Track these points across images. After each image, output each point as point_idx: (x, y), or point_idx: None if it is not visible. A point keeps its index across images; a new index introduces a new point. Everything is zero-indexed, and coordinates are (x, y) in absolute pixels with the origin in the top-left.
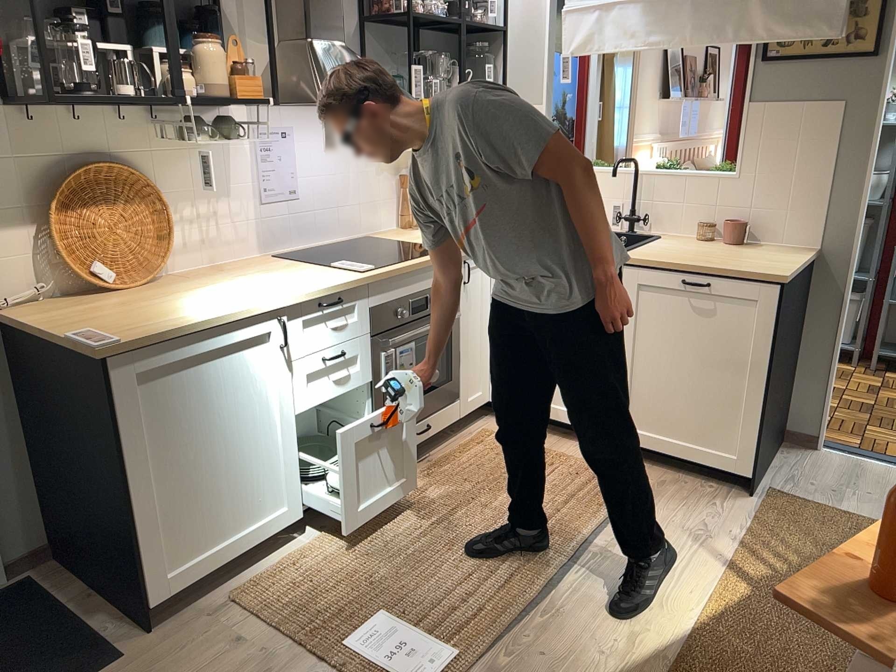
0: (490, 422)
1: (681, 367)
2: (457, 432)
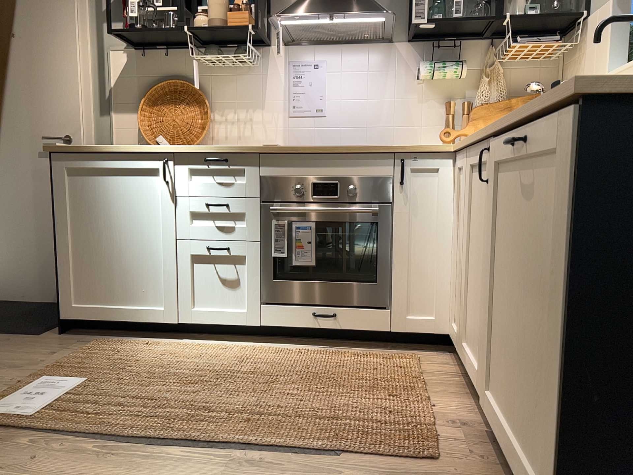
0: (440, 356)
1: (521, 298)
2: (397, 348)
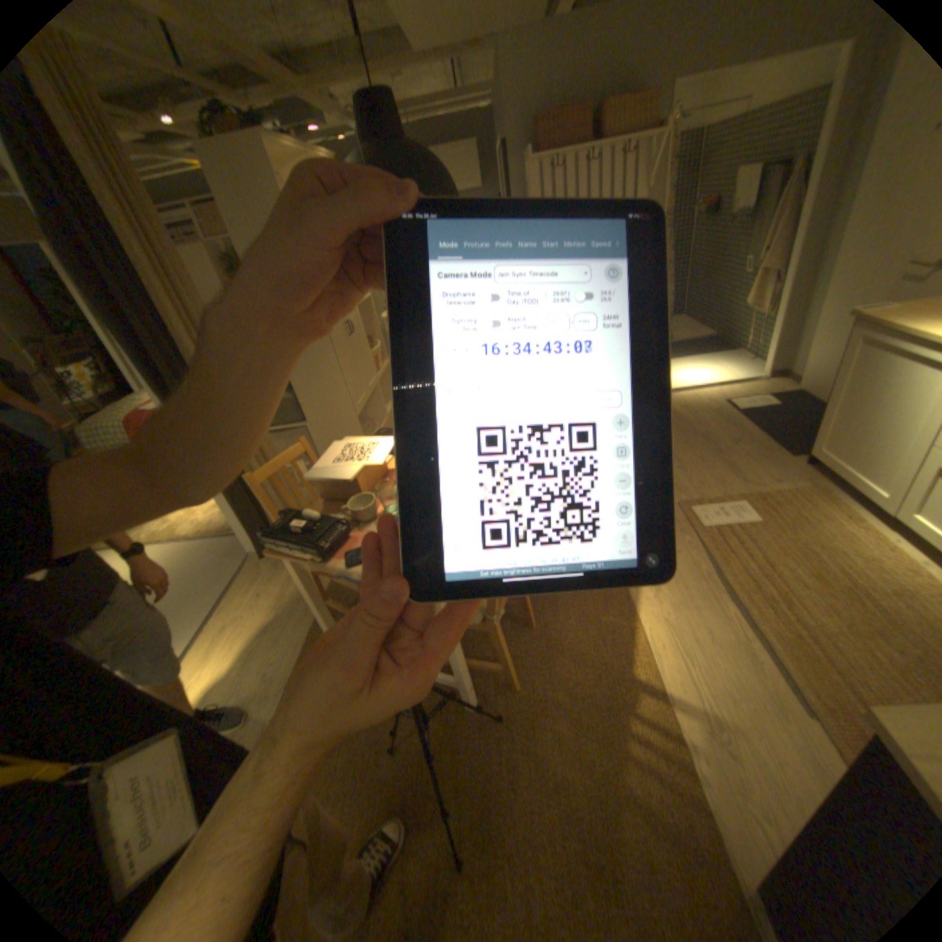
0: None
1: None
2: None
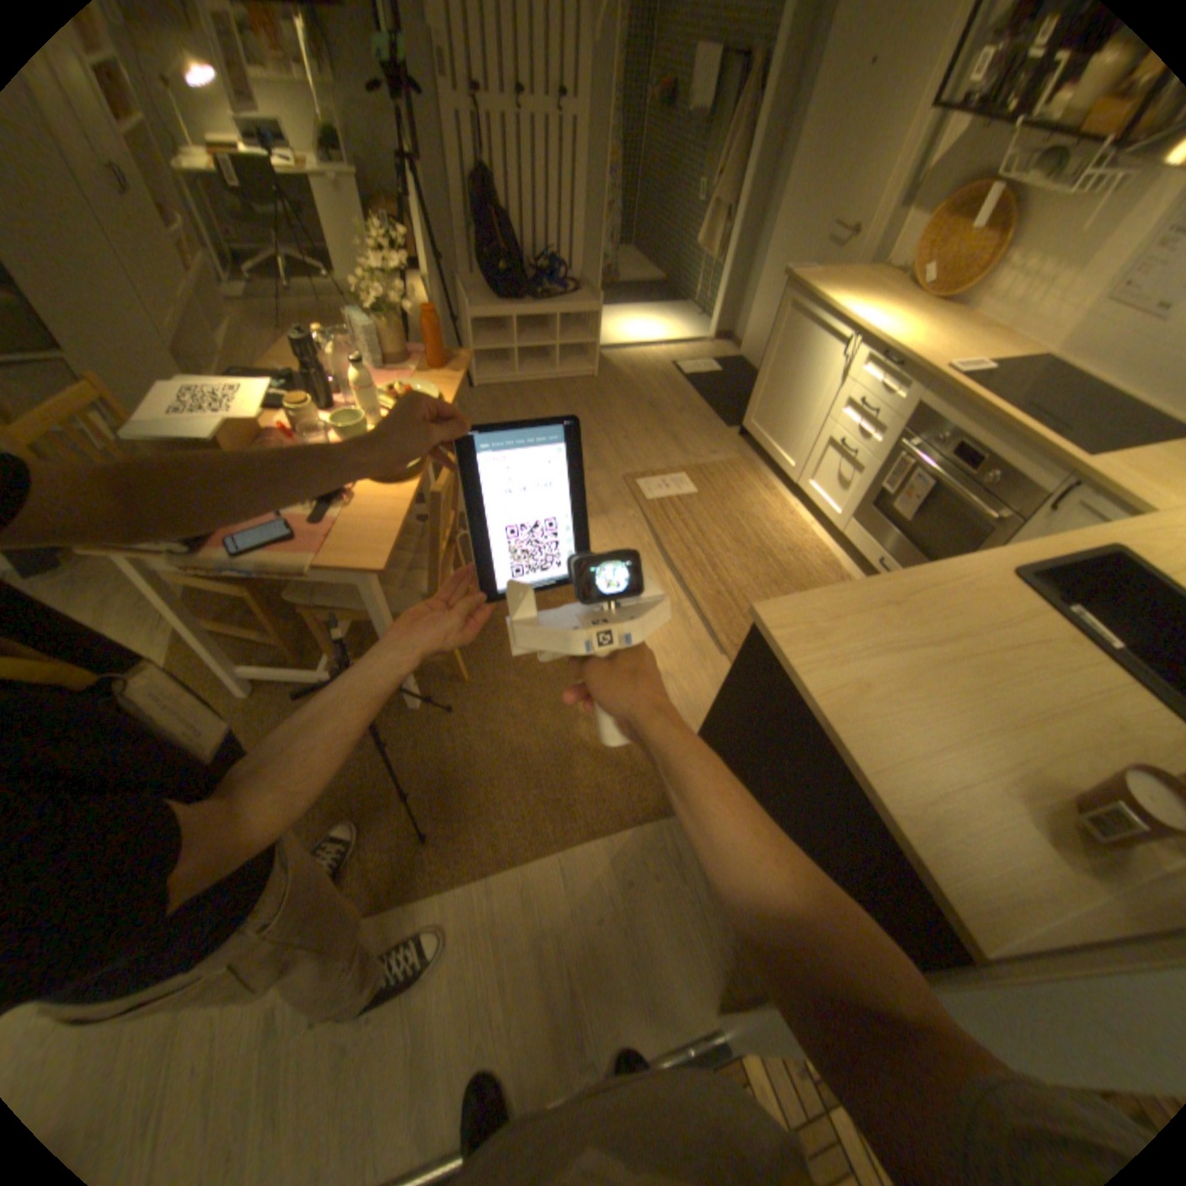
0: None
1: None
2: None
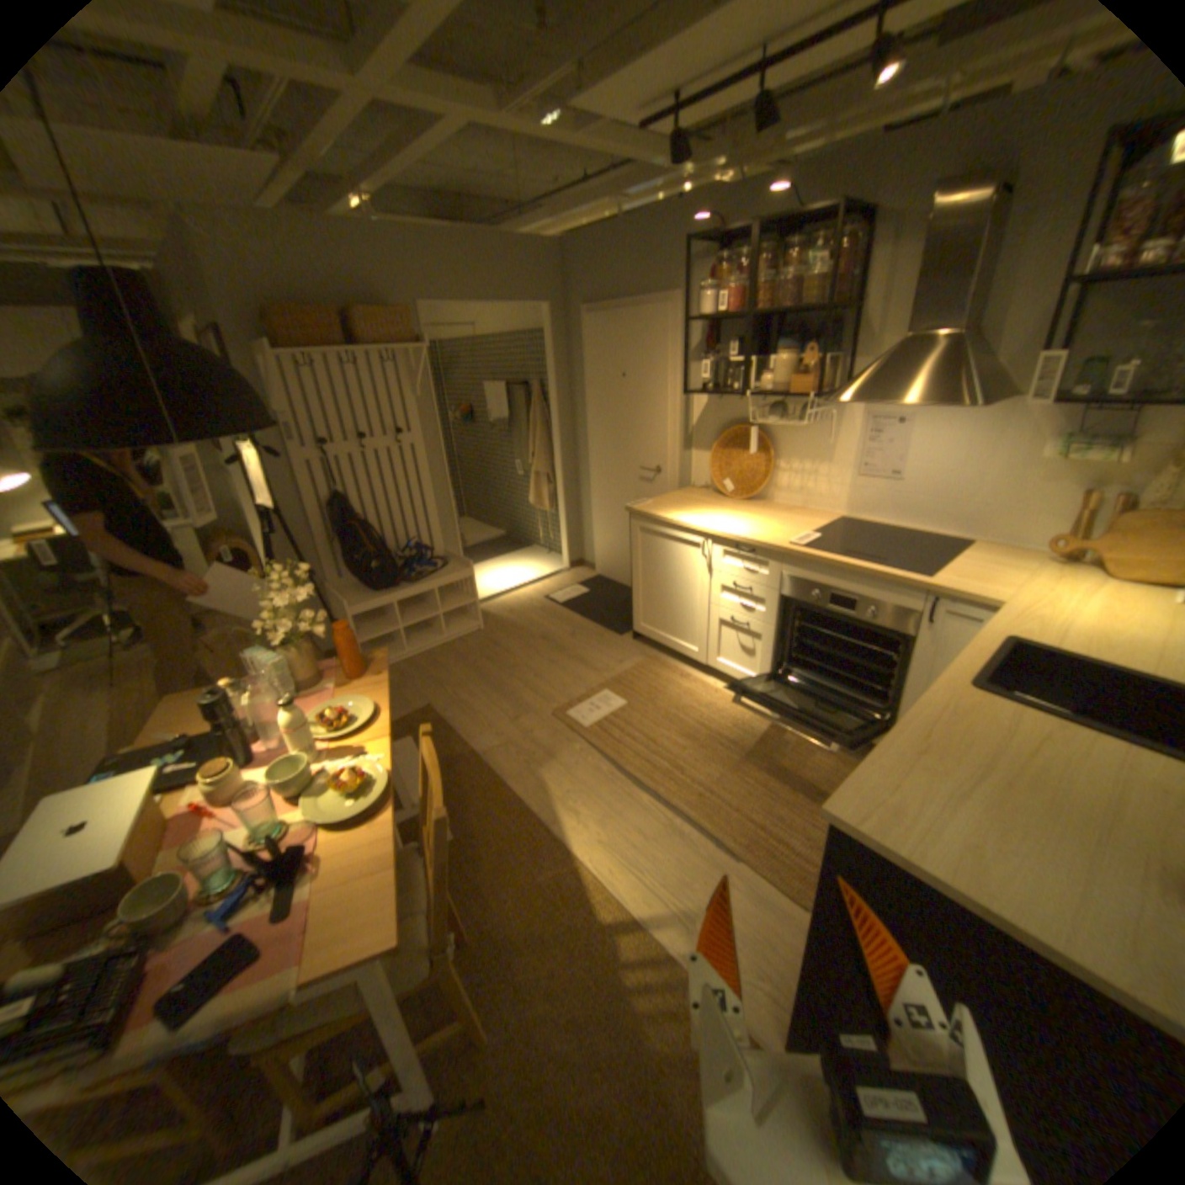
0: None
1: None
2: None
